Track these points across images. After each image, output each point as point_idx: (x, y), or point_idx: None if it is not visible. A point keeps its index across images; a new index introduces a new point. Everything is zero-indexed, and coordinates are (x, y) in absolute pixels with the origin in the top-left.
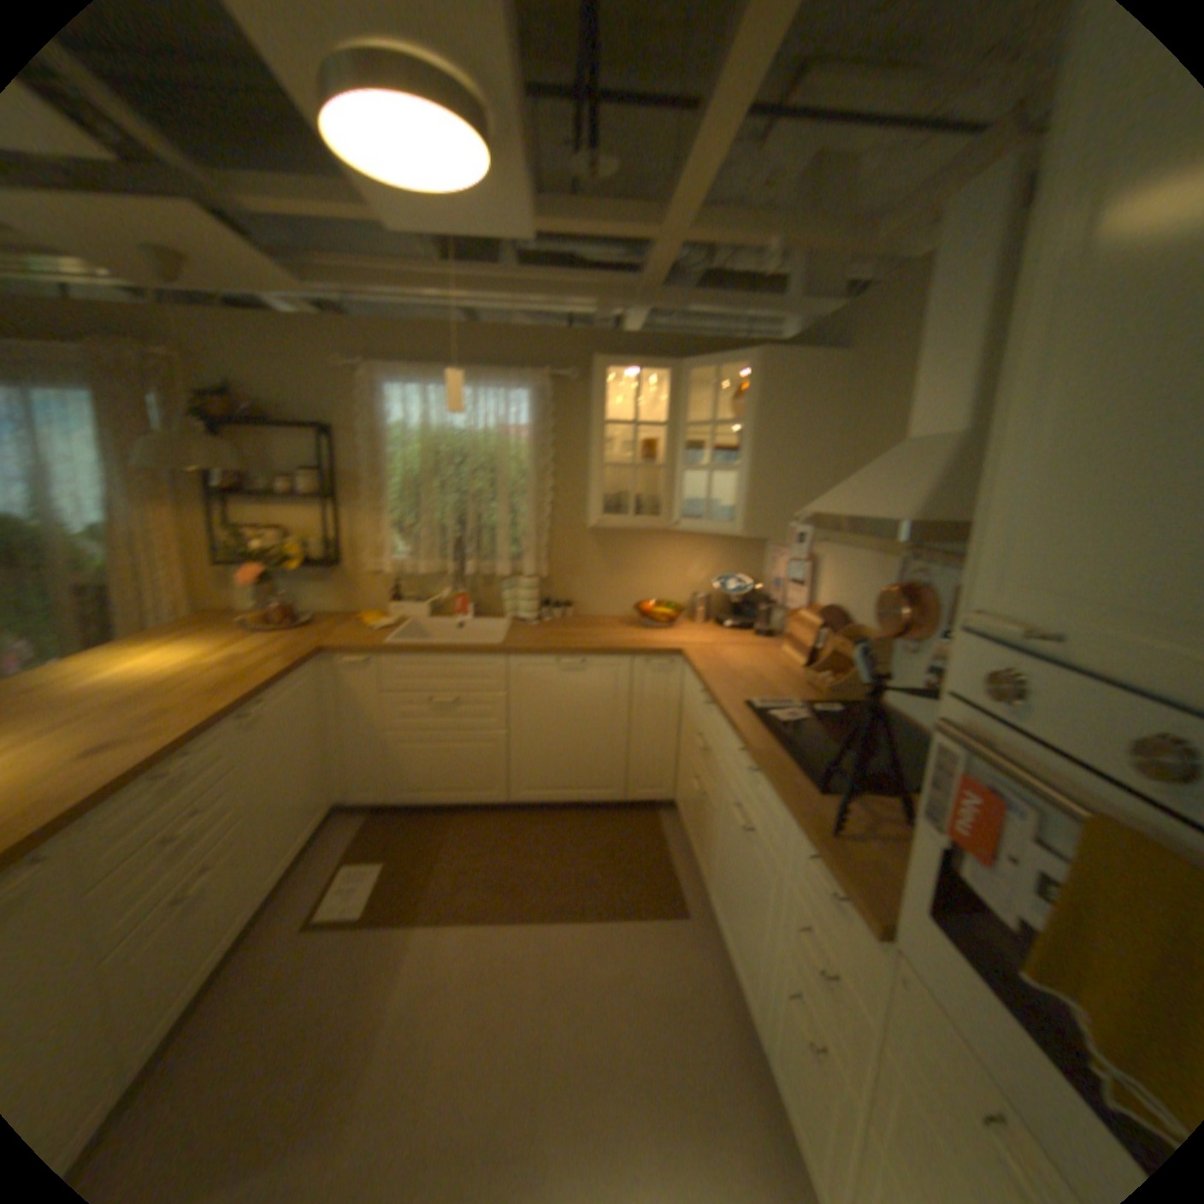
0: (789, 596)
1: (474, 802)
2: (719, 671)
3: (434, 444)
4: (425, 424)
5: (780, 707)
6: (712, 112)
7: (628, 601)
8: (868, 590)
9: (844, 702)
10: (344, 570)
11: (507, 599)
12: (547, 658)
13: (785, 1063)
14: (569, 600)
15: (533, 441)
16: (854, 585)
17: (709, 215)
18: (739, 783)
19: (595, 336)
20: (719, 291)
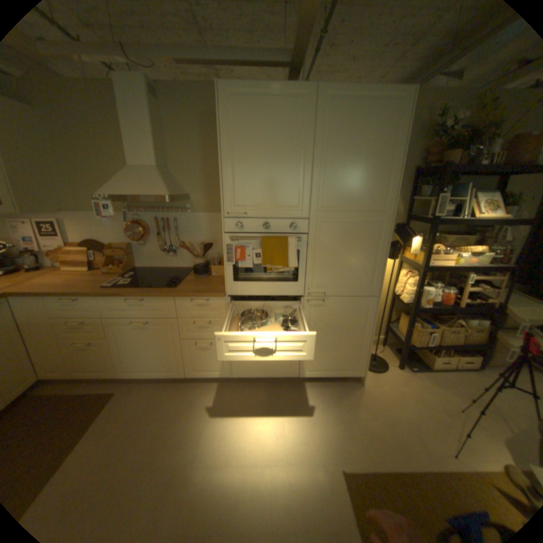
0: (41, 244)
1: None
2: (55, 287)
3: None
4: None
5: (116, 281)
6: None
7: None
8: (105, 228)
9: (126, 271)
10: None
11: None
12: None
13: (195, 366)
14: None
15: None
16: (94, 228)
17: None
18: (124, 315)
19: None
20: None
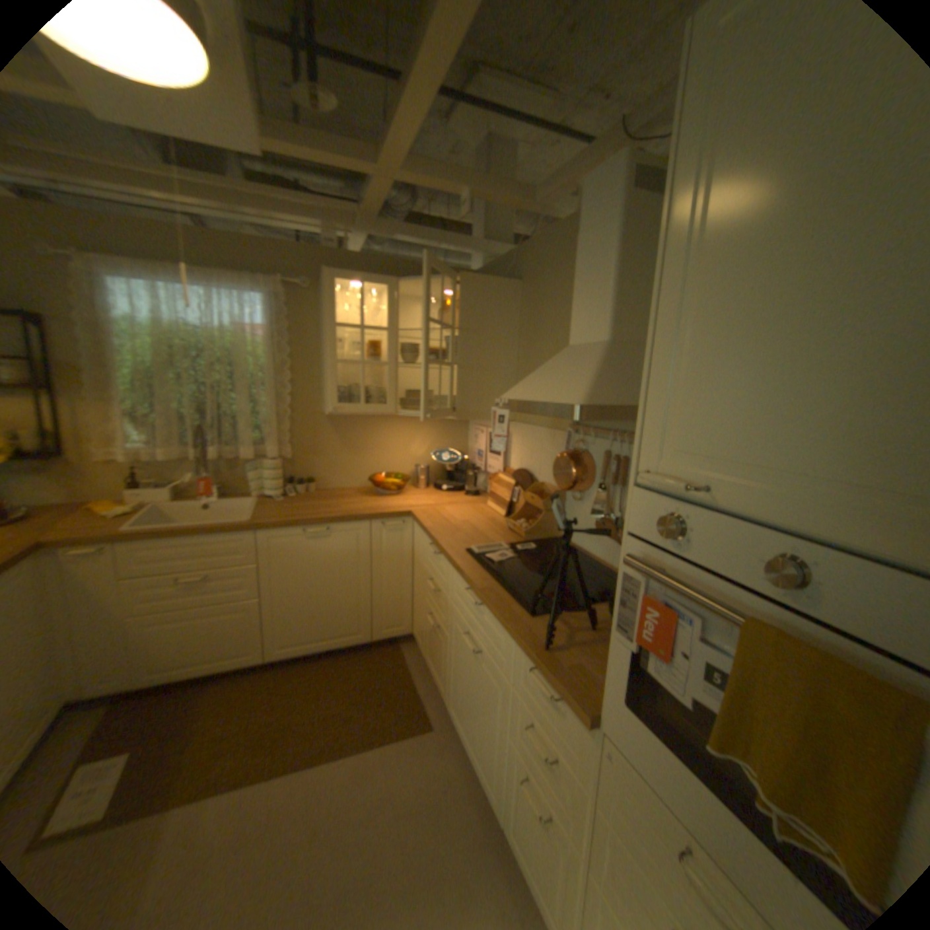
0: (488, 464)
1: (228, 670)
2: (442, 527)
3: (166, 338)
4: (156, 320)
5: (492, 551)
6: (417, 73)
7: (363, 475)
8: (545, 457)
9: (536, 541)
10: (67, 462)
11: (252, 480)
12: (294, 530)
13: (518, 834)
14: (311, 477)
15: (270, 340)
16: (535, 454)
17: (414, 164)
18: (466, 615)
19: (322, 253)
20: (423, 229)
